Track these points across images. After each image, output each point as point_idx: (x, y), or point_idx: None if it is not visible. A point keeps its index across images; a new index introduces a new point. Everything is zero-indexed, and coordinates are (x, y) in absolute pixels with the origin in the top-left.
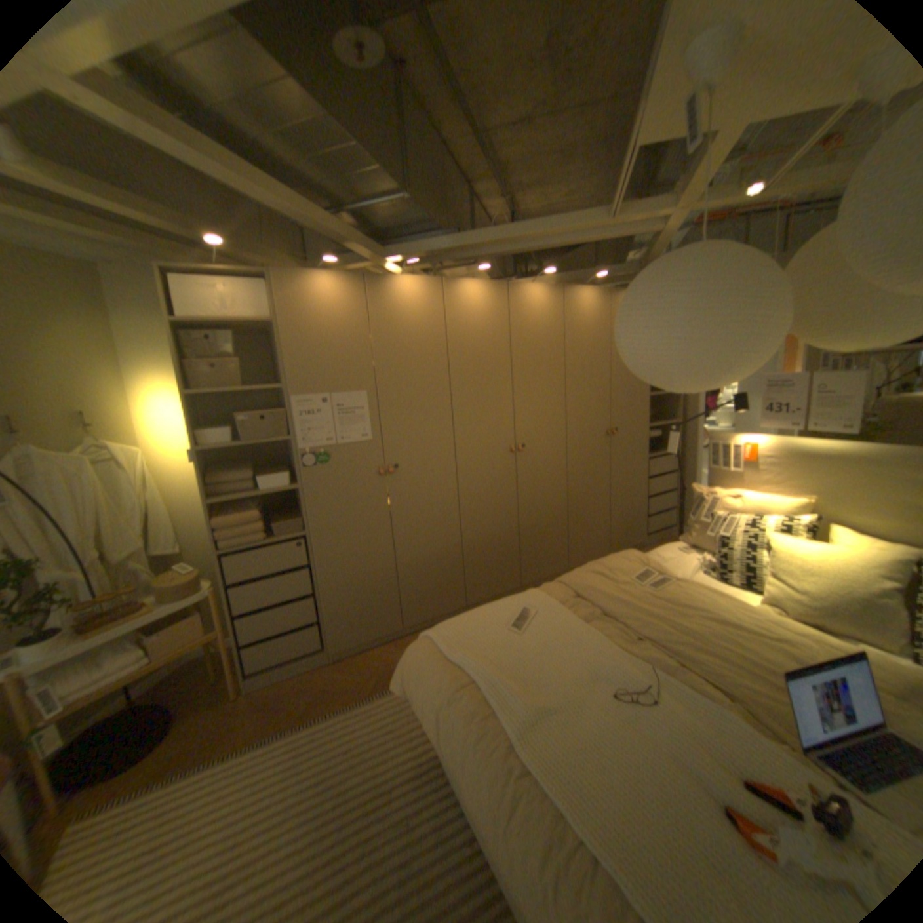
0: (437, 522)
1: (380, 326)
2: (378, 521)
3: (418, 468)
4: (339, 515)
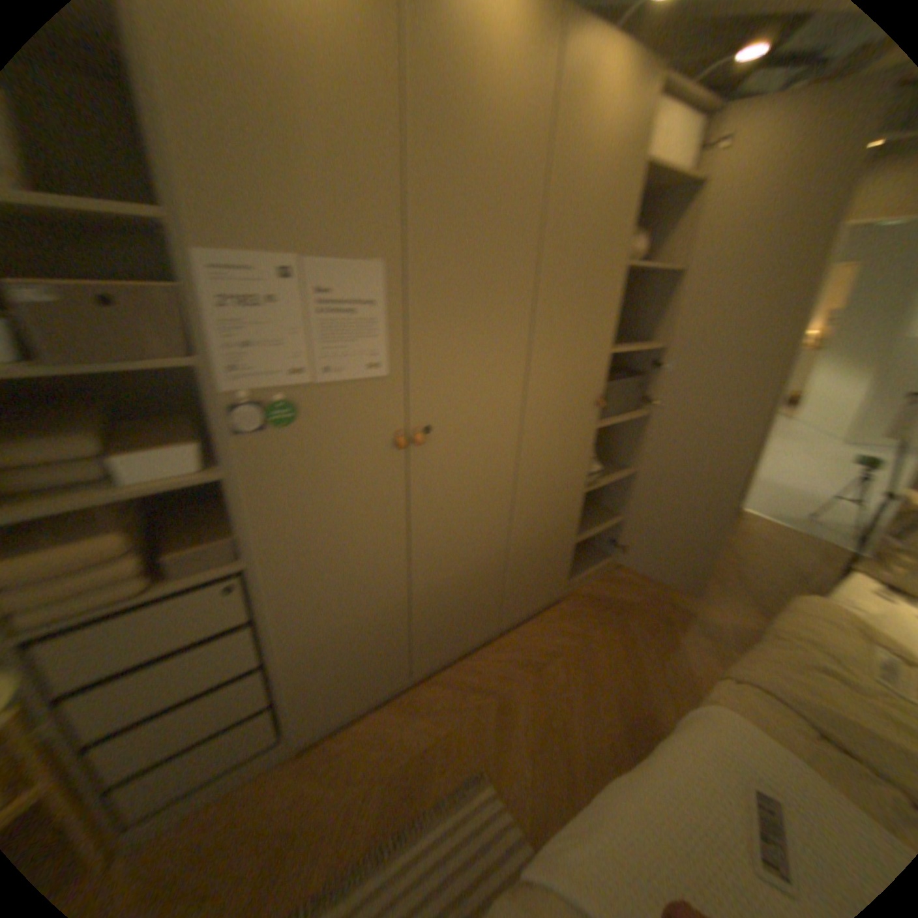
0: (481, 520)
1: (431, 94)
2: (390, 528)
3: (465, 432)
4: (317, 524)
